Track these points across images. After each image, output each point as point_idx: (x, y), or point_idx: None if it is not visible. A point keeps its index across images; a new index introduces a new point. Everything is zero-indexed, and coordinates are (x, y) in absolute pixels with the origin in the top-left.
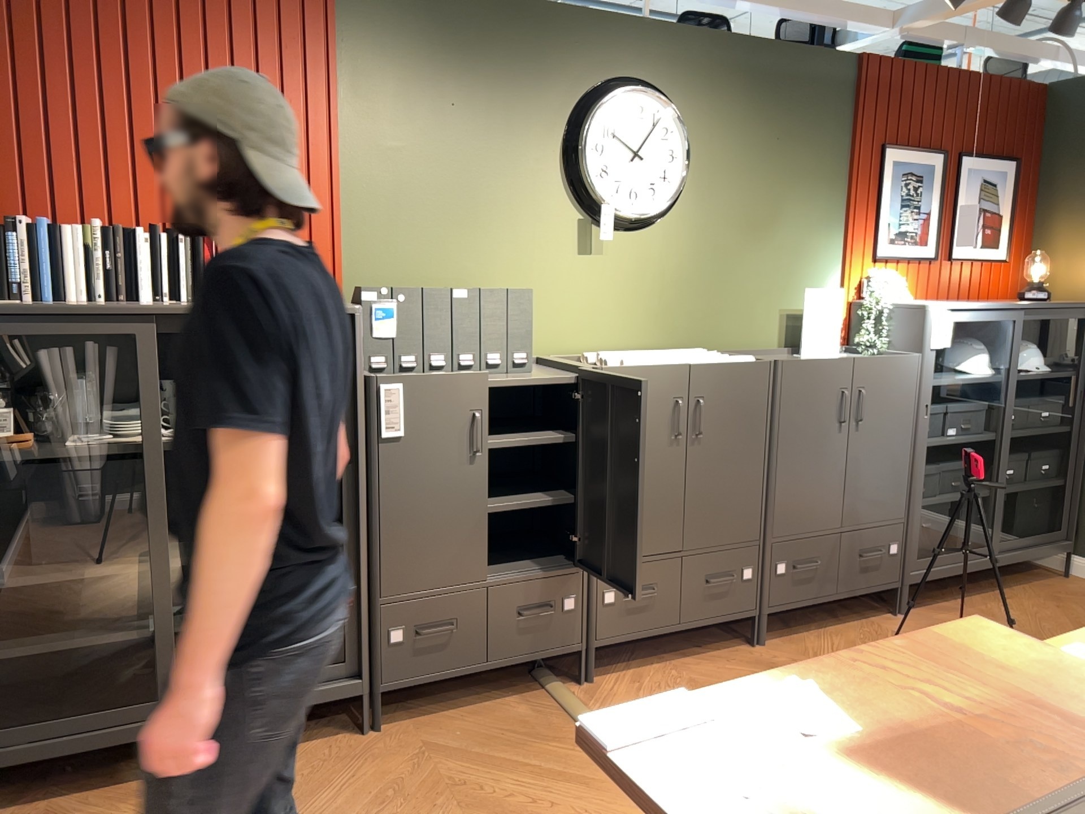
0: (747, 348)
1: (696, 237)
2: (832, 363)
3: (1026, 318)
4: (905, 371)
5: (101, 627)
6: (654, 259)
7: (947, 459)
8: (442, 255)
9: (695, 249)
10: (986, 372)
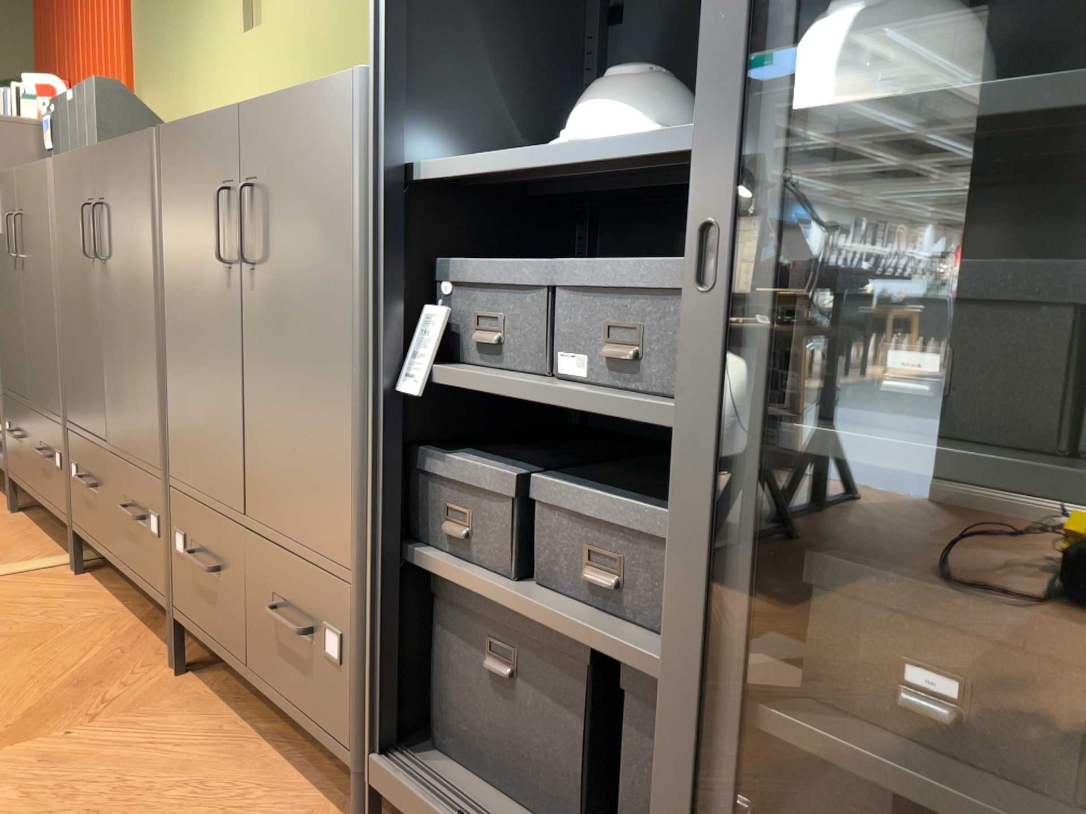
0: None
1: None
2: (209, 124)
3: None
4: (323, 125)
5: None
6: (303, 16)
7: (637, 487)
8: (172, 71)
9: None
10: (823, 116)
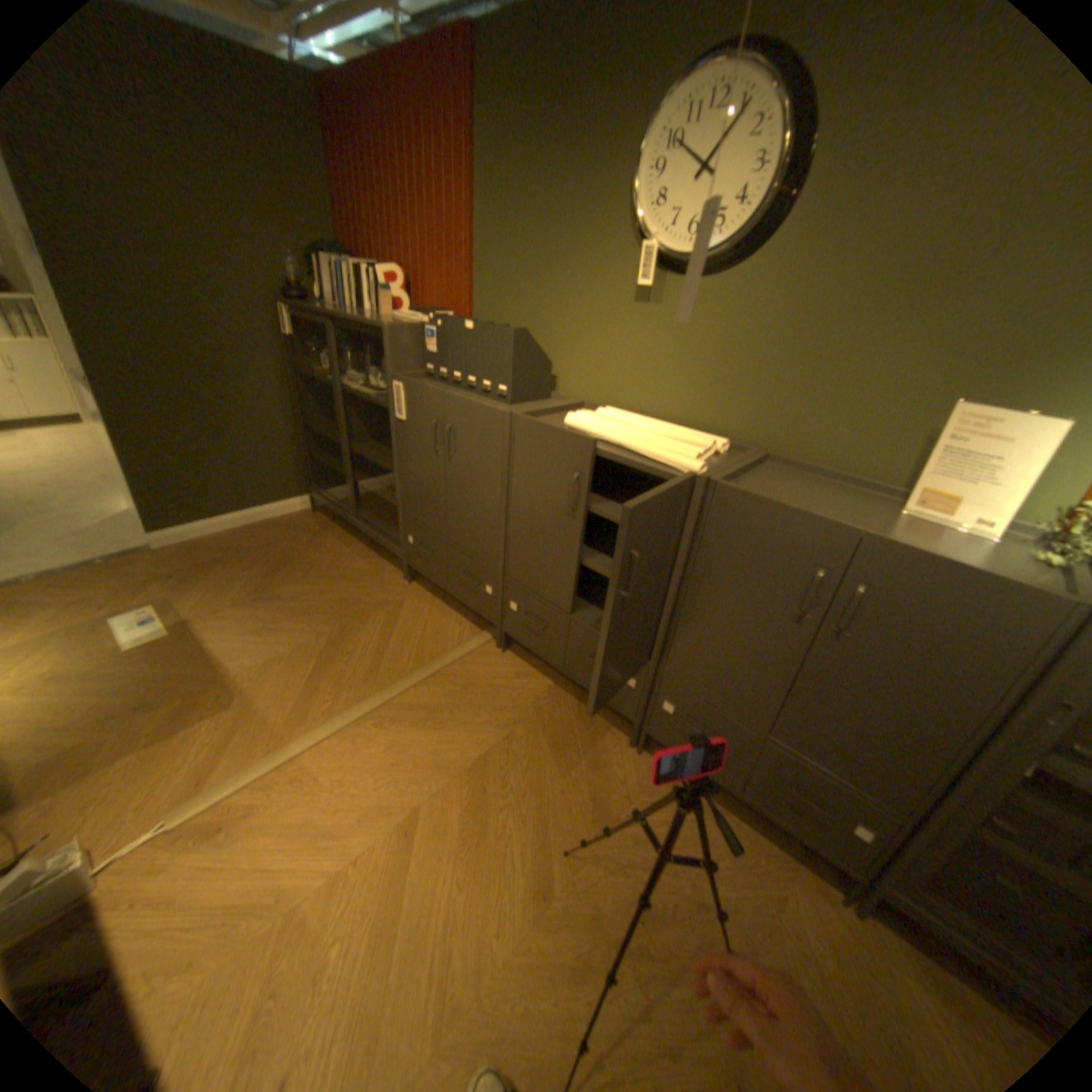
0: (841, 467)
1: (793, 289)
2: (808, 519)
3: None
4: (1007, 609)
5: (351, 468)
6: (721, 317)
7: None
8: (528, 294)
9: (788, 307)
10: None
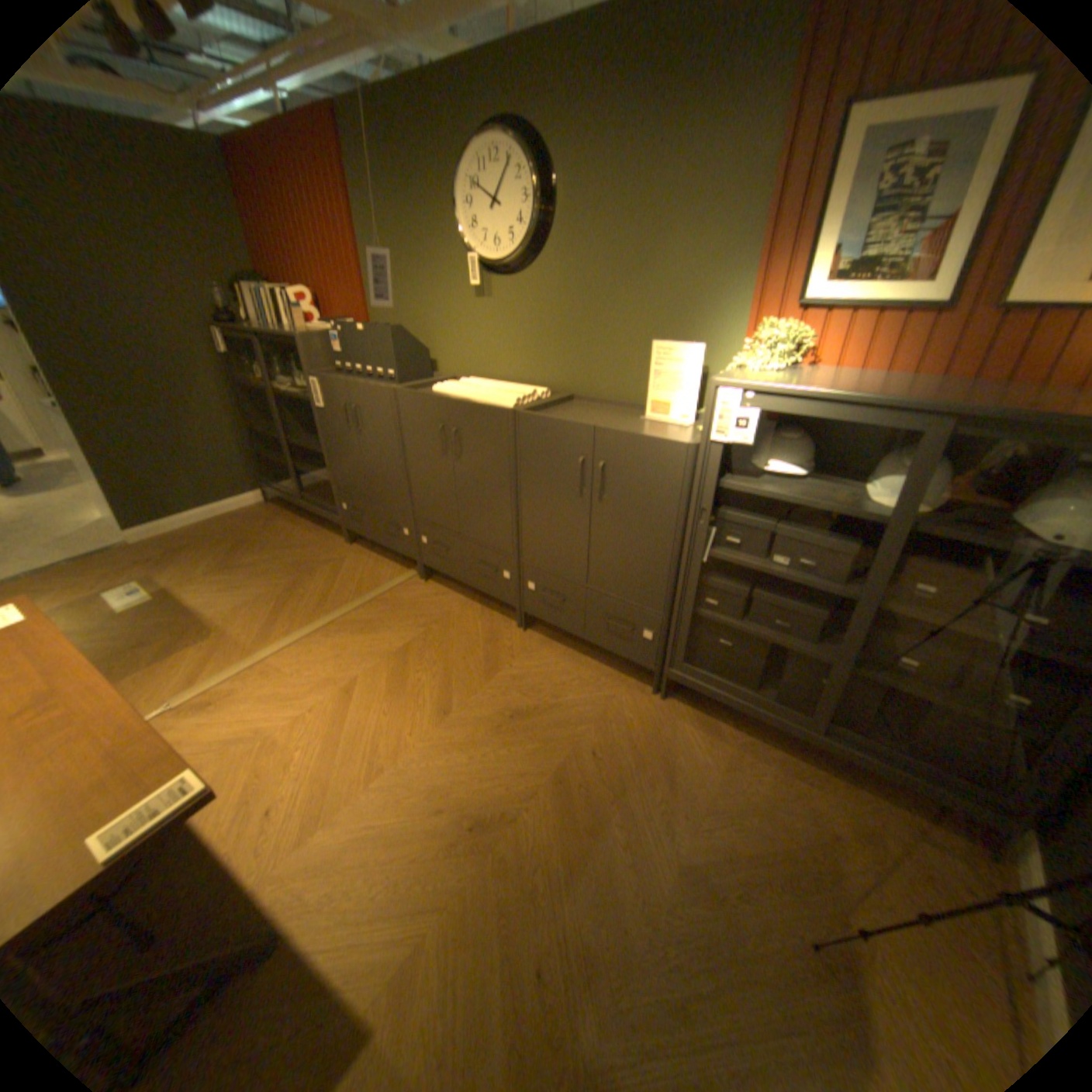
0: (617, 397)
1: (565, 279)
2: (567, 426)
3: (975, 433)
4: (663, 458)
5: (291, 458)
6: (529, 303)
7: (791, 592)
8: (405, 299)
9: (565, 292)
10: (897, 504)
